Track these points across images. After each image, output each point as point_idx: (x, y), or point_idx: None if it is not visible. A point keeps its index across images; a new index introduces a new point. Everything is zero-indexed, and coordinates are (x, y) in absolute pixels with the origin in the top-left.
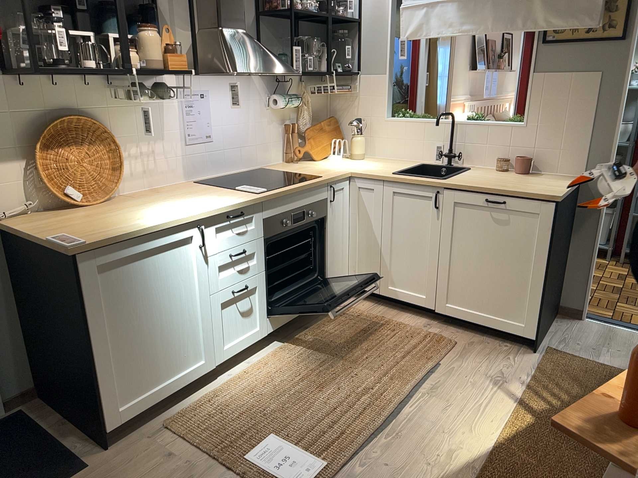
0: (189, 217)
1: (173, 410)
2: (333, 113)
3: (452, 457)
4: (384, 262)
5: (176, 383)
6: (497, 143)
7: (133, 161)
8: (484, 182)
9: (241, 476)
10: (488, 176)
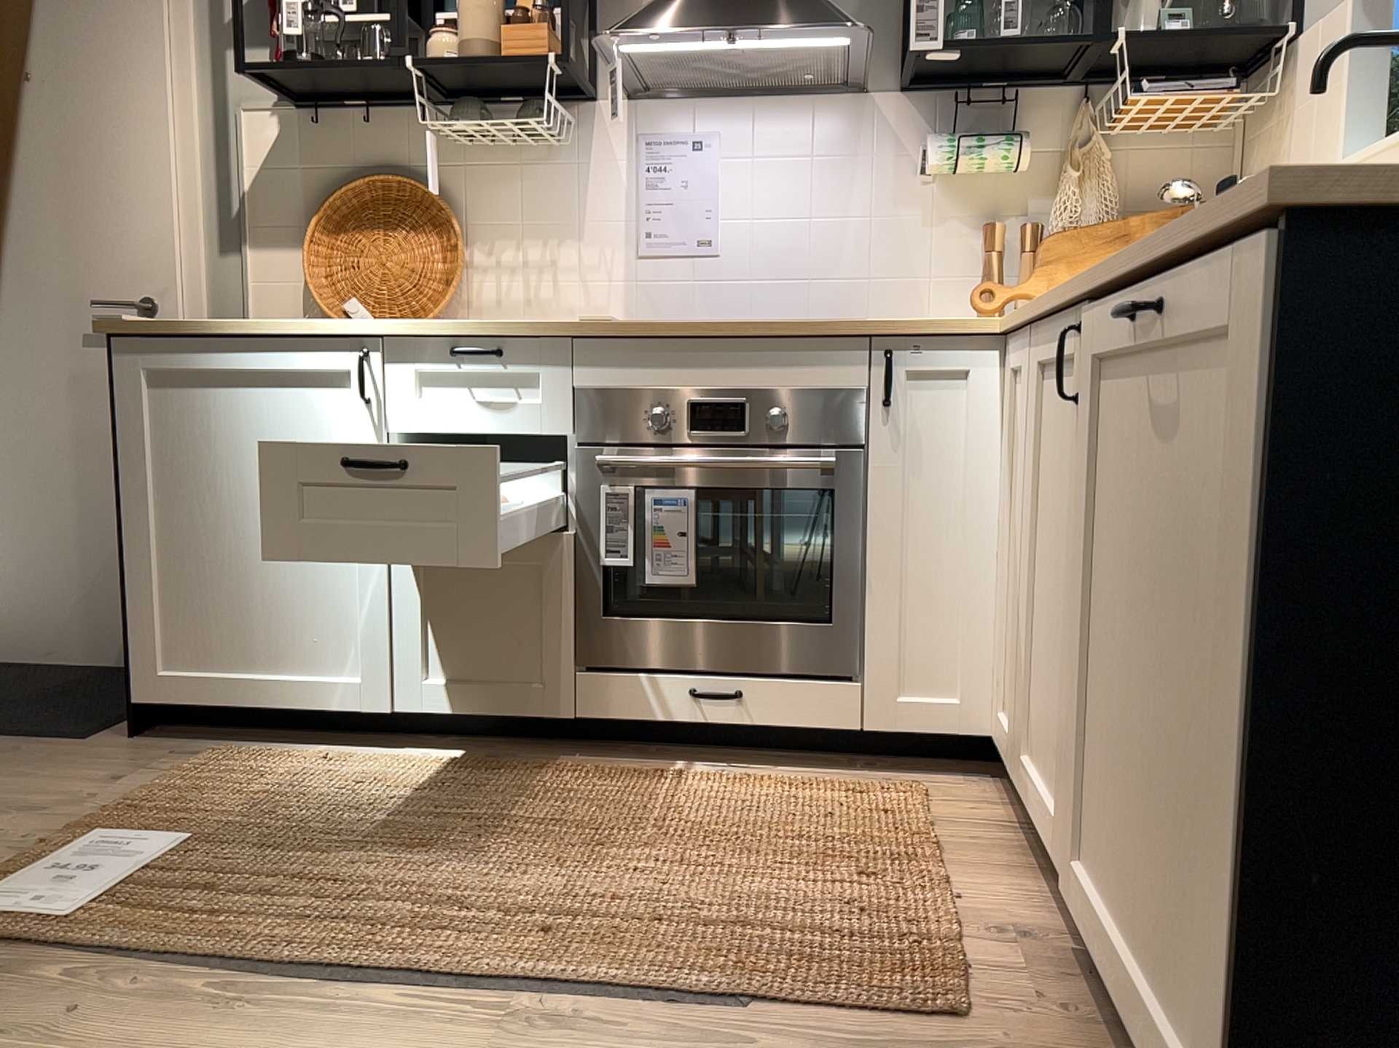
0: (337, 324)
1: (265, 748)
2: None
3: None
4: (1025, 652)
5: (281, 691)
6: None
7: (503, 276)
8: None
9: (38, 848)
10: None
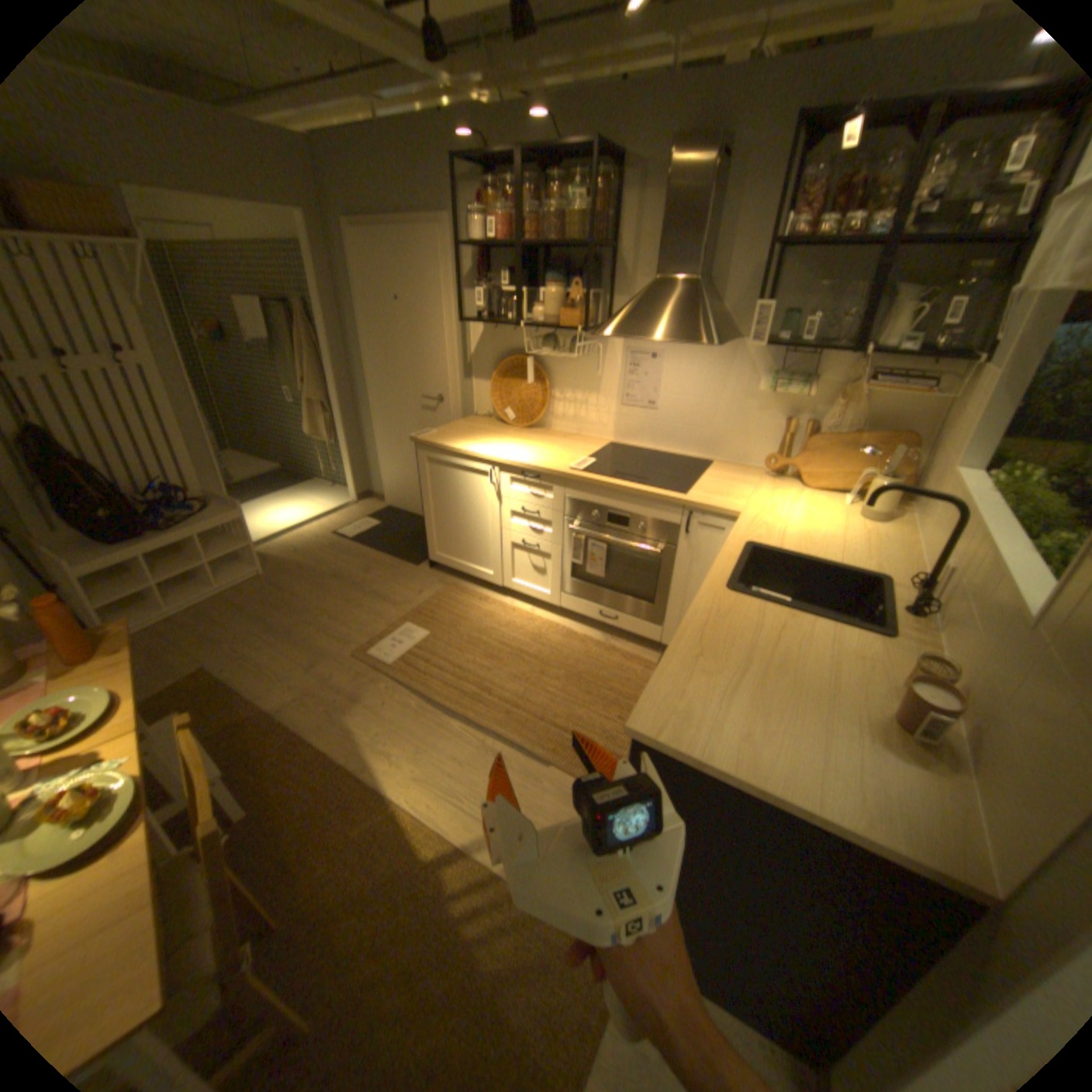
0: (483, 455)
1: (465, 584)
2: (942, 429)
3: (382, 755)
4: None
5: (469, 569)
6: (987, 631)
7: (566, 405)
8: (733, 636)
9: (391, 624)
10: (806, 652)
